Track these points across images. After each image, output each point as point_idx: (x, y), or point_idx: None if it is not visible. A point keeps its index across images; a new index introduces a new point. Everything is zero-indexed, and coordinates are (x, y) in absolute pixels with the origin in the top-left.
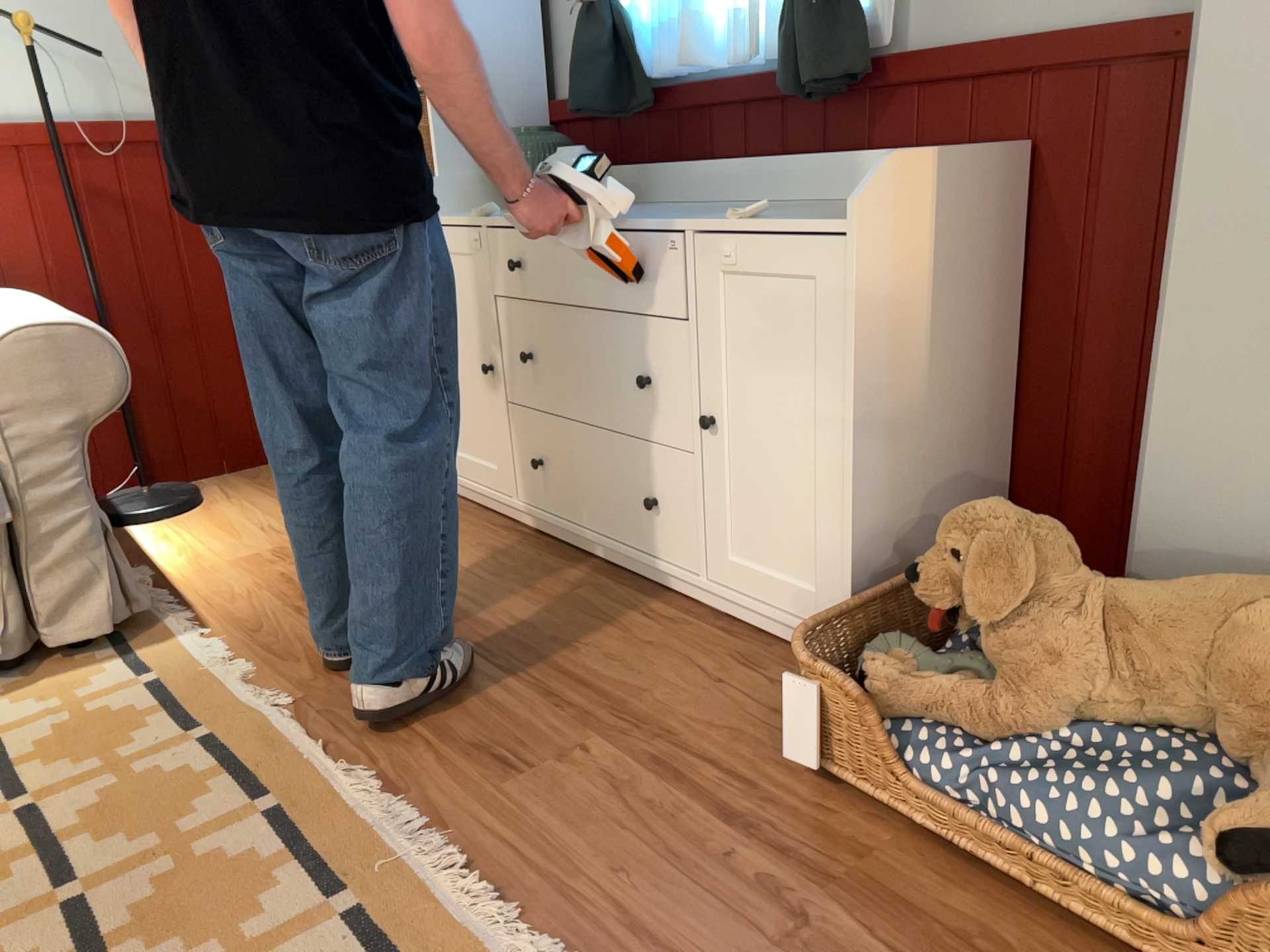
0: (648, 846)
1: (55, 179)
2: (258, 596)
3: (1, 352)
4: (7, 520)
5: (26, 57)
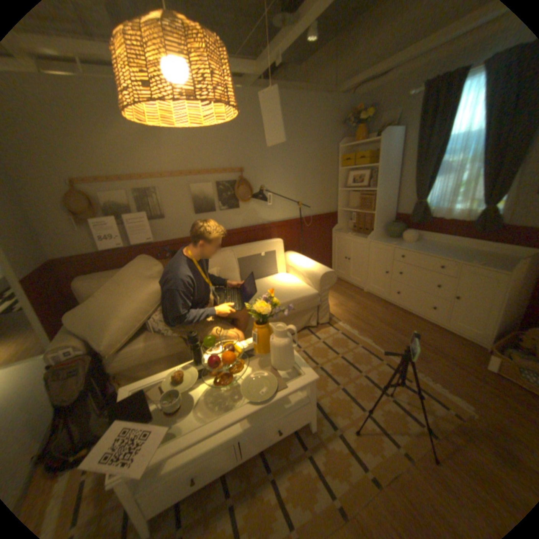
0: (465, 382)
1: (294, 228)
2: (344, 315)
3: (321, 276)
4: (319, 304)
5: (292, 206)
